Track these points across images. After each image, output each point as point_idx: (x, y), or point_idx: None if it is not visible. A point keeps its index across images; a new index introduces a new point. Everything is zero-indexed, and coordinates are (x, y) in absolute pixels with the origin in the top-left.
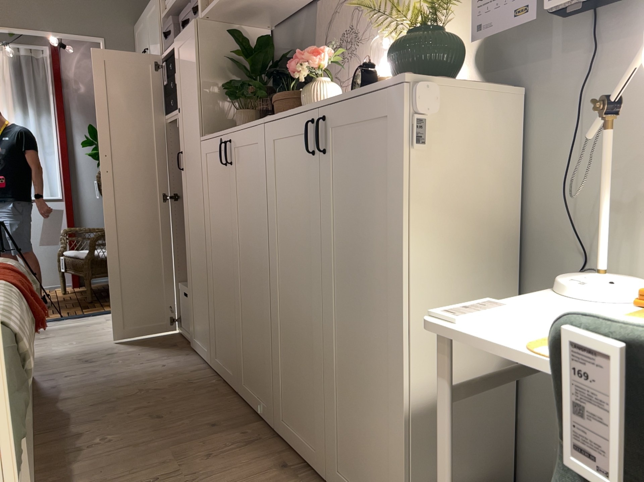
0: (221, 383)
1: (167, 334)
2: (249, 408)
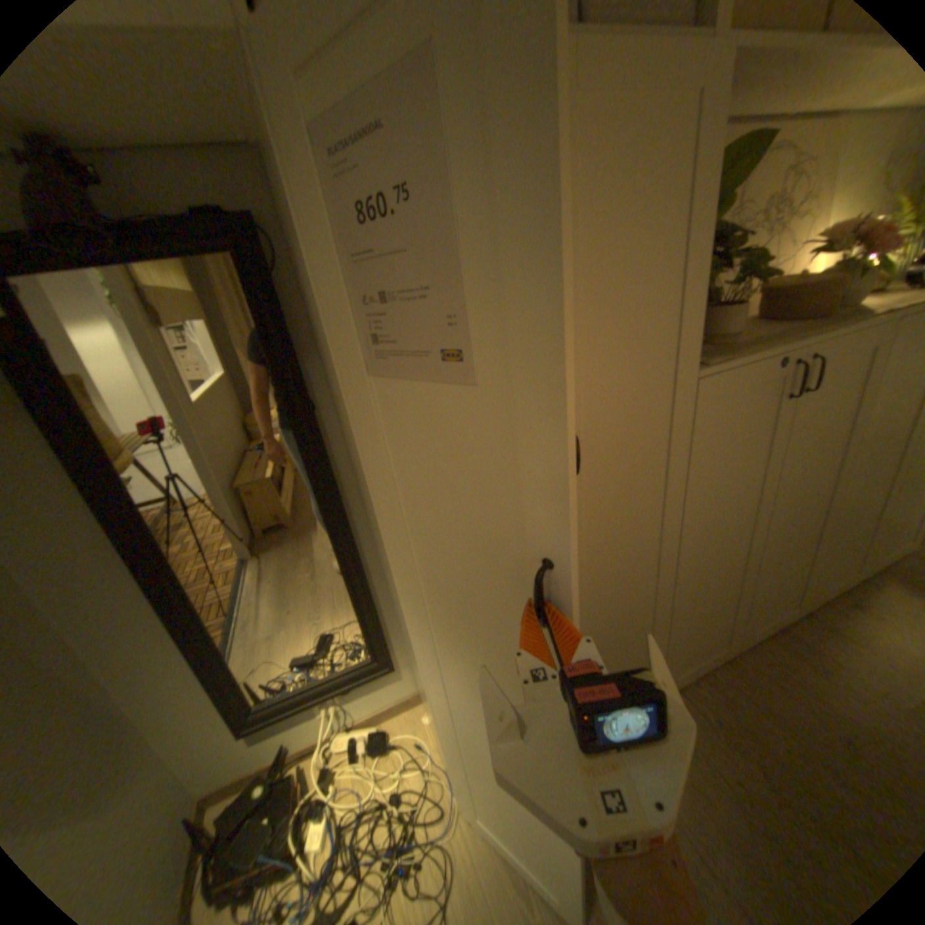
0: (704, 682)
1: (472, 837)
2: (762, 642)
